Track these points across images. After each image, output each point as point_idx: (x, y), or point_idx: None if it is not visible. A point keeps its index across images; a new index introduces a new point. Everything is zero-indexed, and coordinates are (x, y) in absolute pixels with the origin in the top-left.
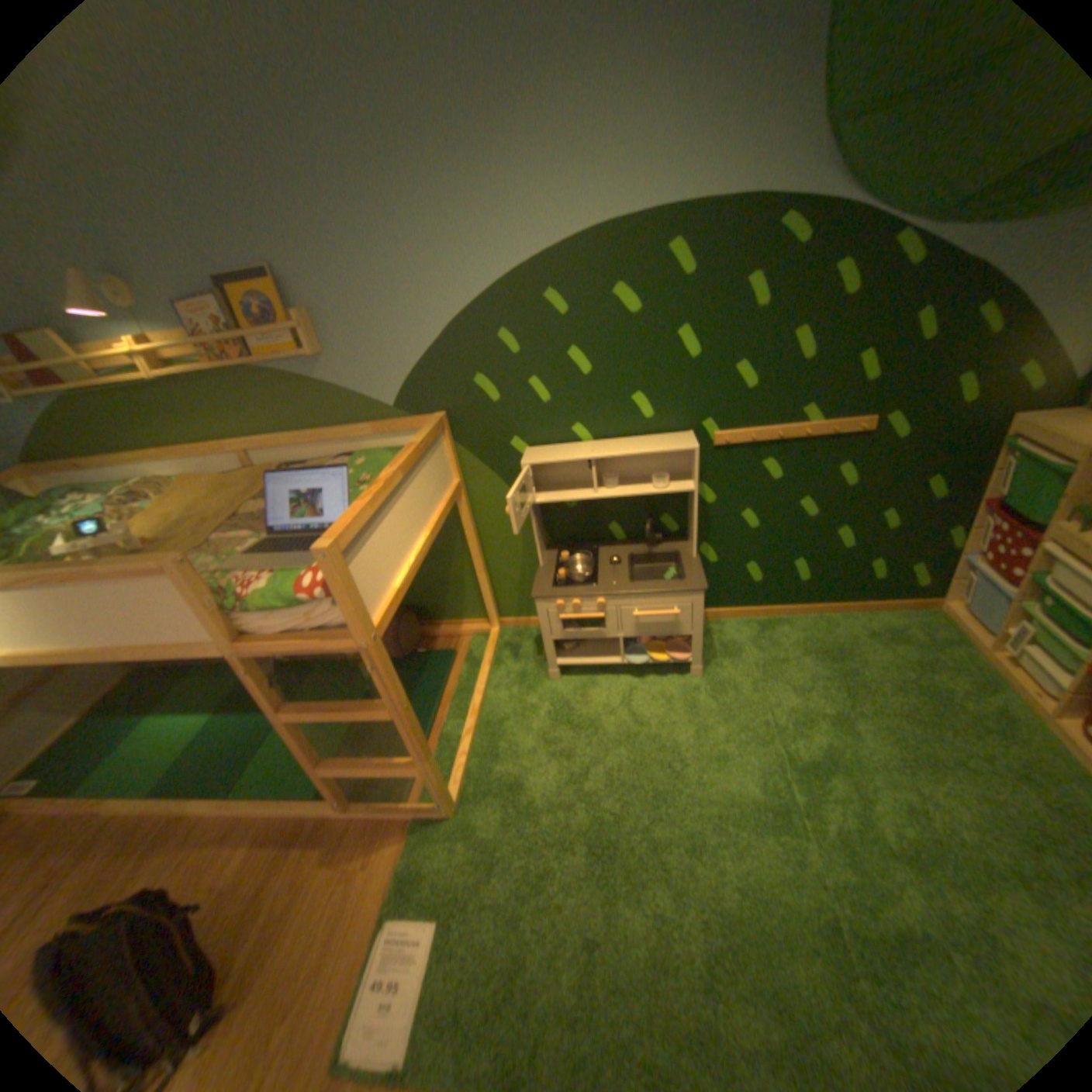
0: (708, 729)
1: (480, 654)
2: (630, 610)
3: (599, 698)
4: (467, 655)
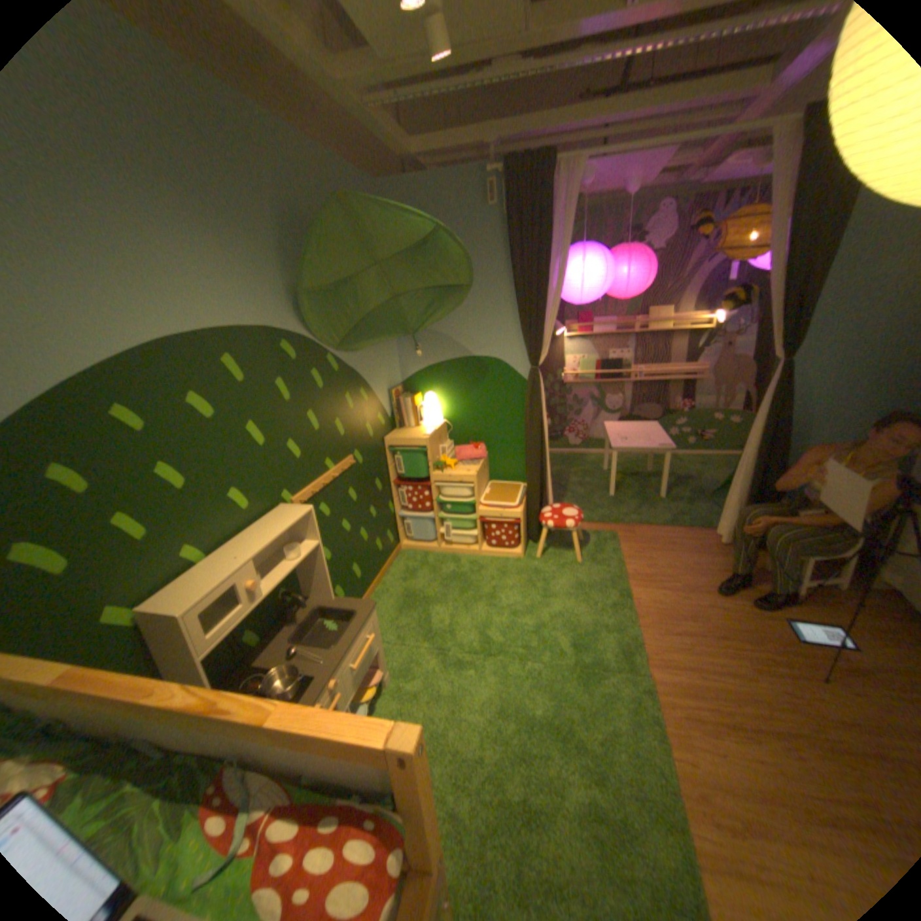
0: (435, 692)
1: None
2: (348, 668)
3: None
4: None
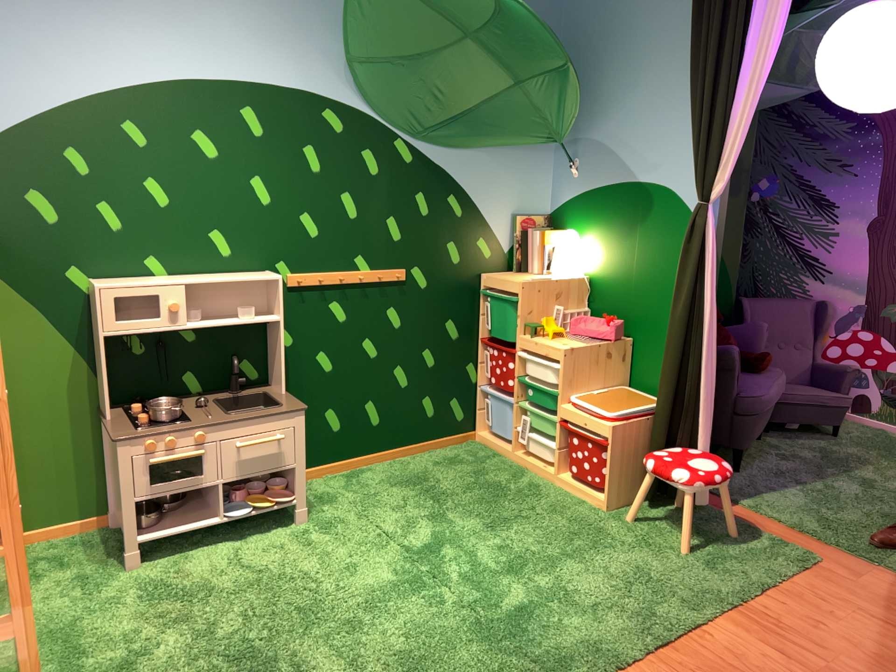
0: (329, 553)
1: None
2: (232, 442)
3: (200, 567)
4: None
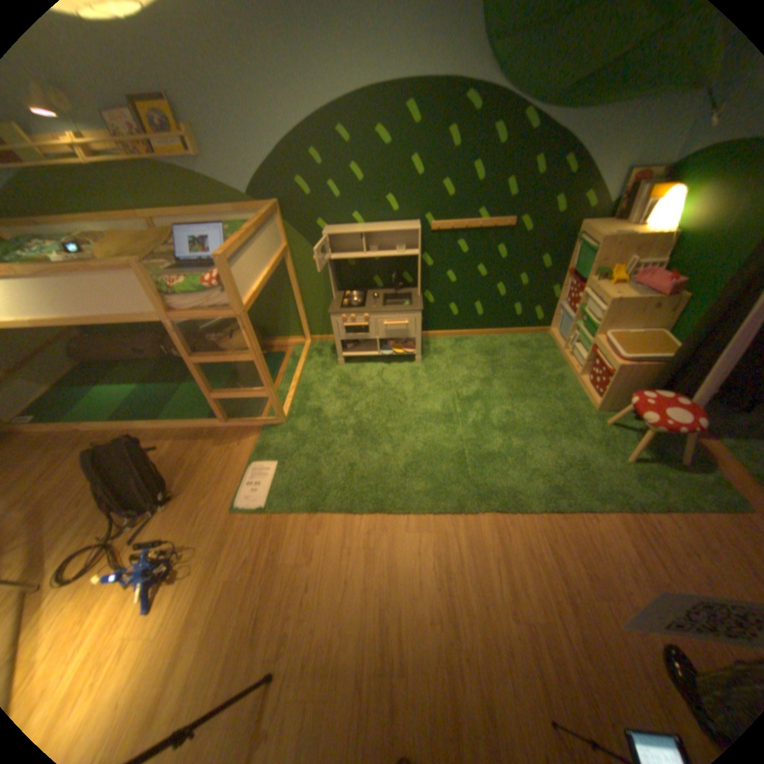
0: (420, 385)
1: (299, 354)
2: (381, 322)
3: (365, 373)
4: (291, 355)
